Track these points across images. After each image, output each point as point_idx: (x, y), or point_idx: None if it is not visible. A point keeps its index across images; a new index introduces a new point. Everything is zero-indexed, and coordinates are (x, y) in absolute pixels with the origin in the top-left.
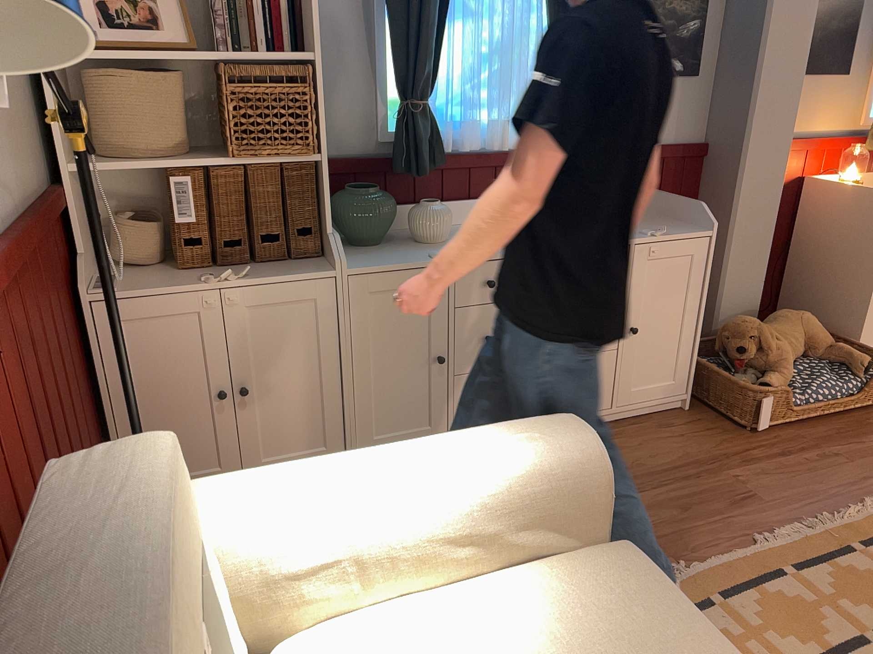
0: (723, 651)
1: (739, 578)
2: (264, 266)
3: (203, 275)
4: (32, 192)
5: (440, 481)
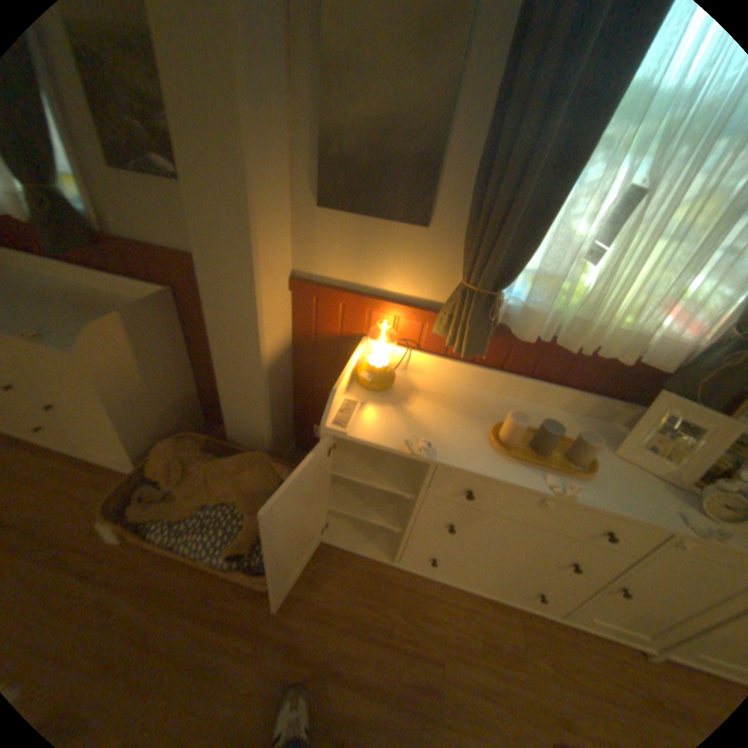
0: None
1: None
2: None
3: None
4: None
5: None
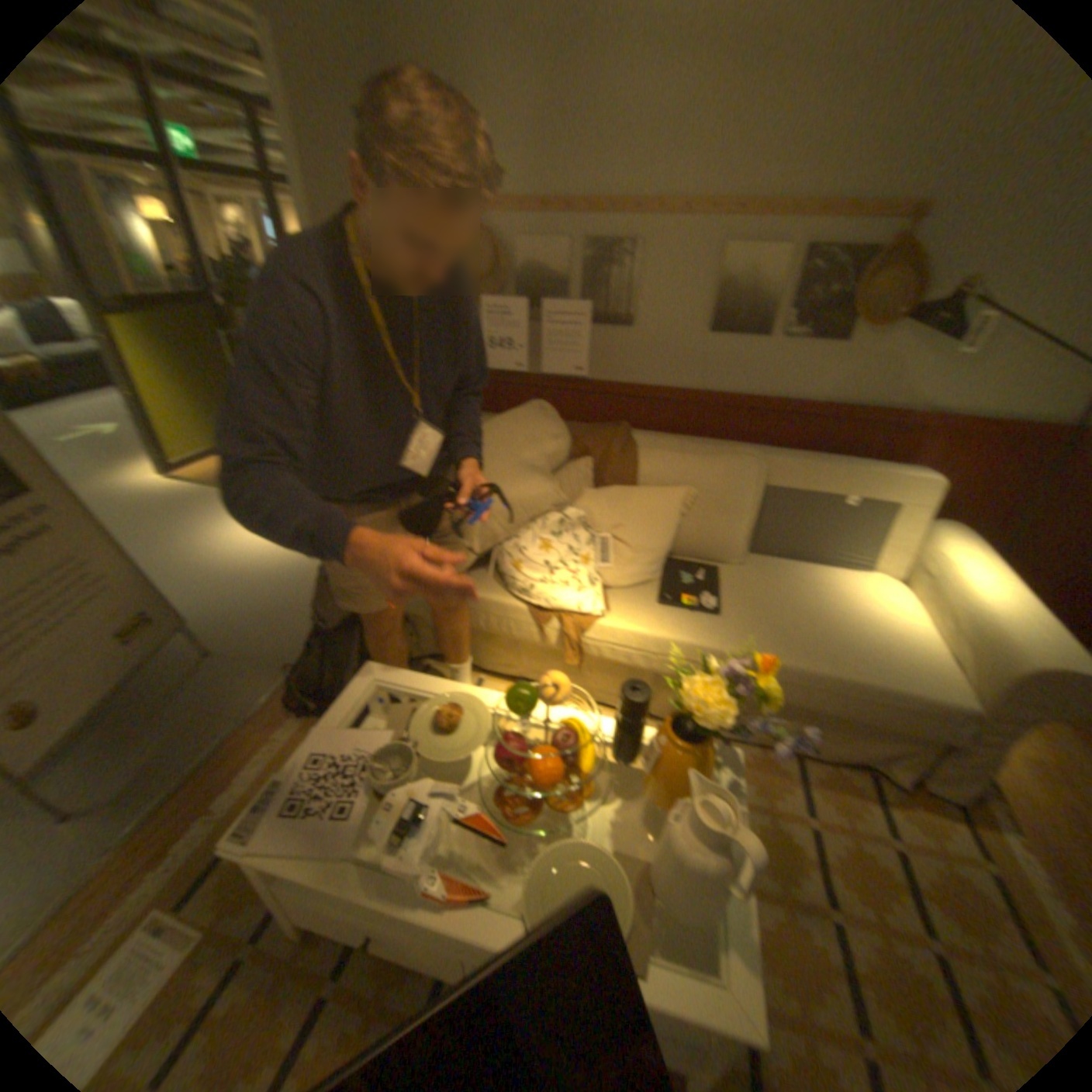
0: (875, 686)
1: None
2: None
3: None
4: None
5: (989, 599)
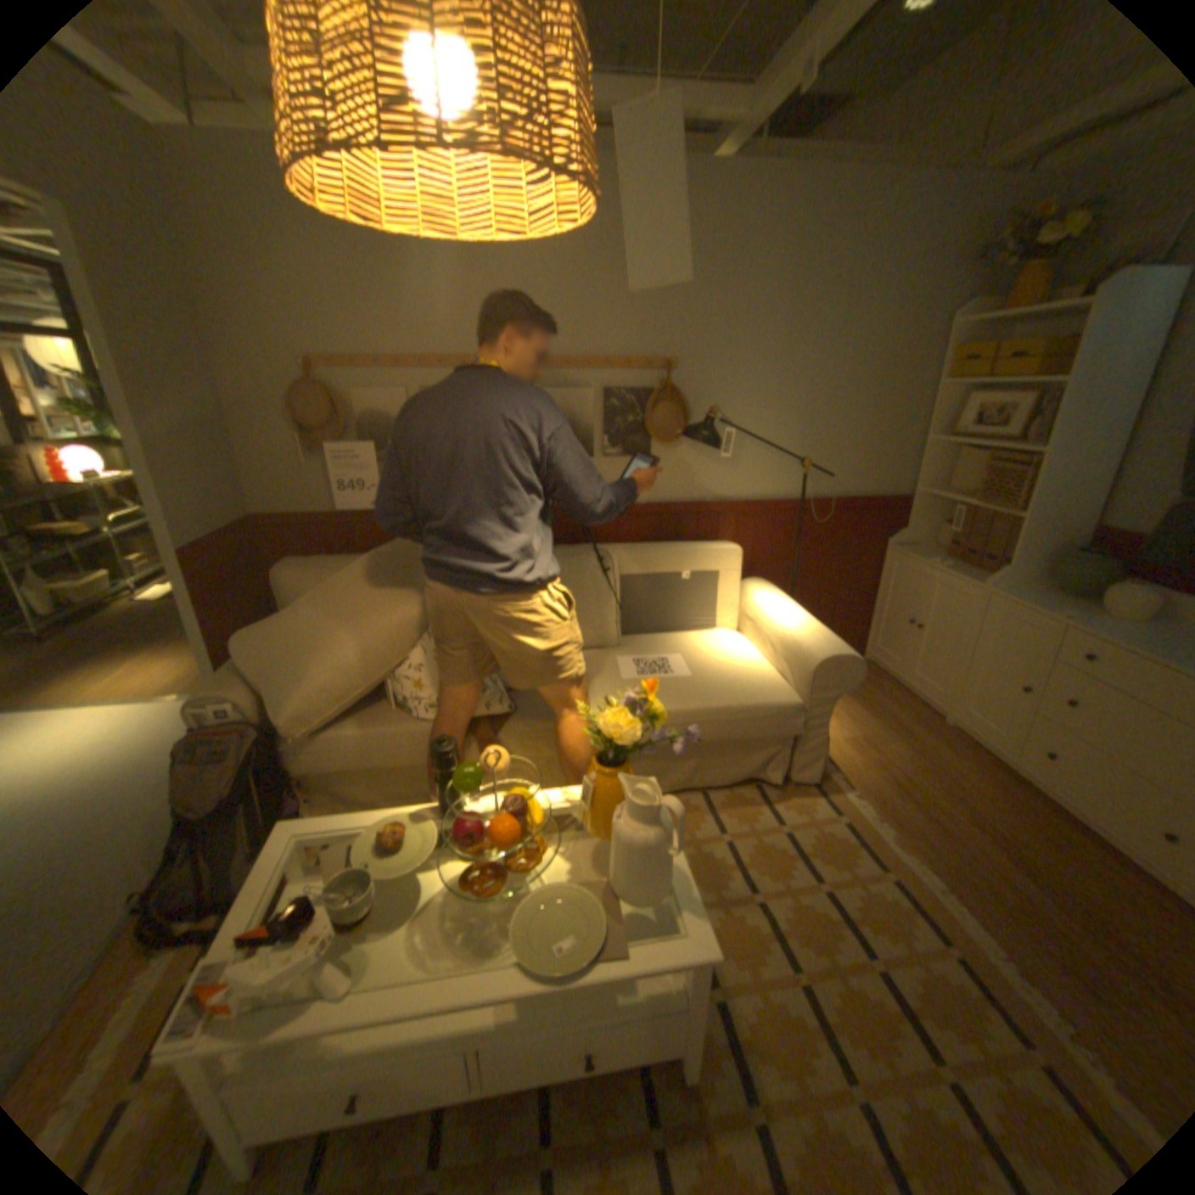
0: (732, 705)
1: (924, 906)
2: (976, 571)
3: (942, 560)
4: (878, 492)
5: (785, 623)
